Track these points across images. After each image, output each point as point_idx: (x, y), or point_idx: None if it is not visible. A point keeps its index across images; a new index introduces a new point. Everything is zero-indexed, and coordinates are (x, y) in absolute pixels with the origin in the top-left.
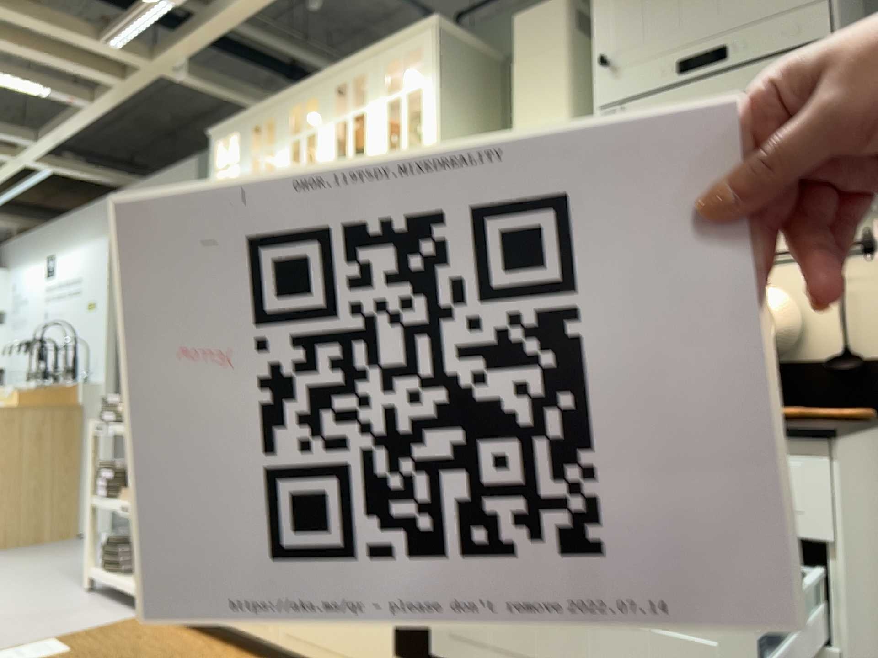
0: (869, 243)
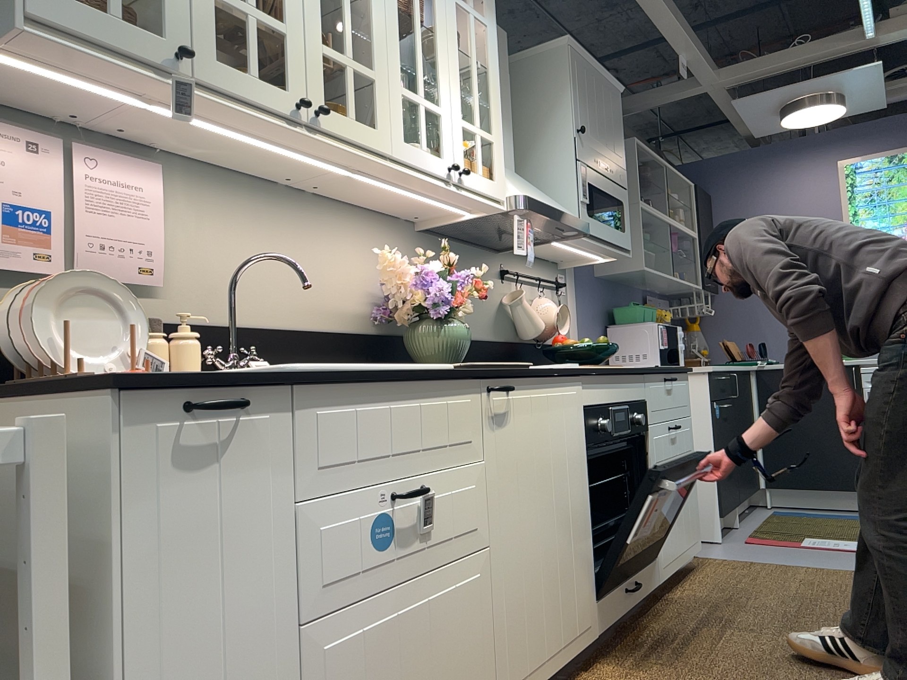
0: (564, 286)
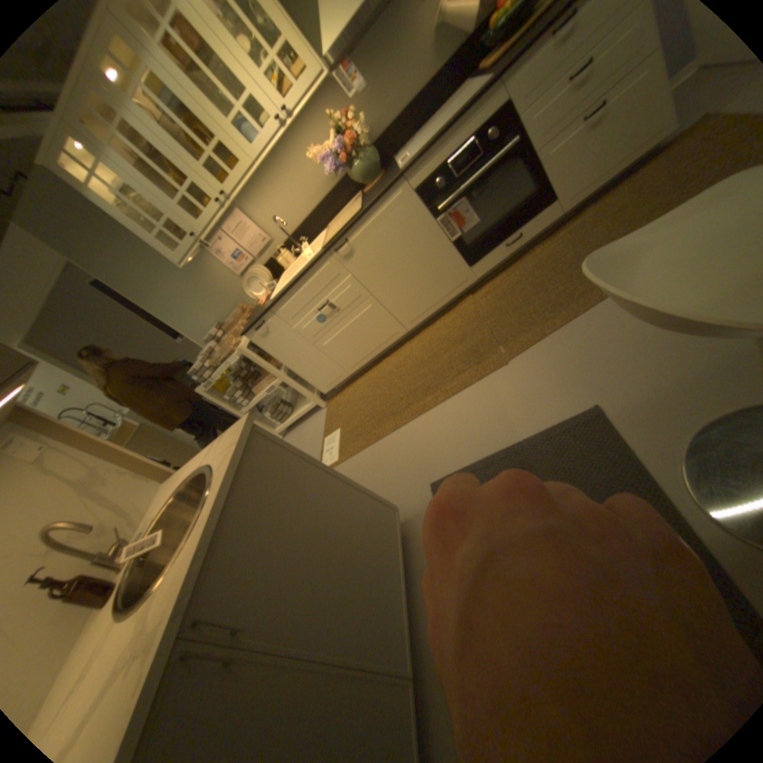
0: None
